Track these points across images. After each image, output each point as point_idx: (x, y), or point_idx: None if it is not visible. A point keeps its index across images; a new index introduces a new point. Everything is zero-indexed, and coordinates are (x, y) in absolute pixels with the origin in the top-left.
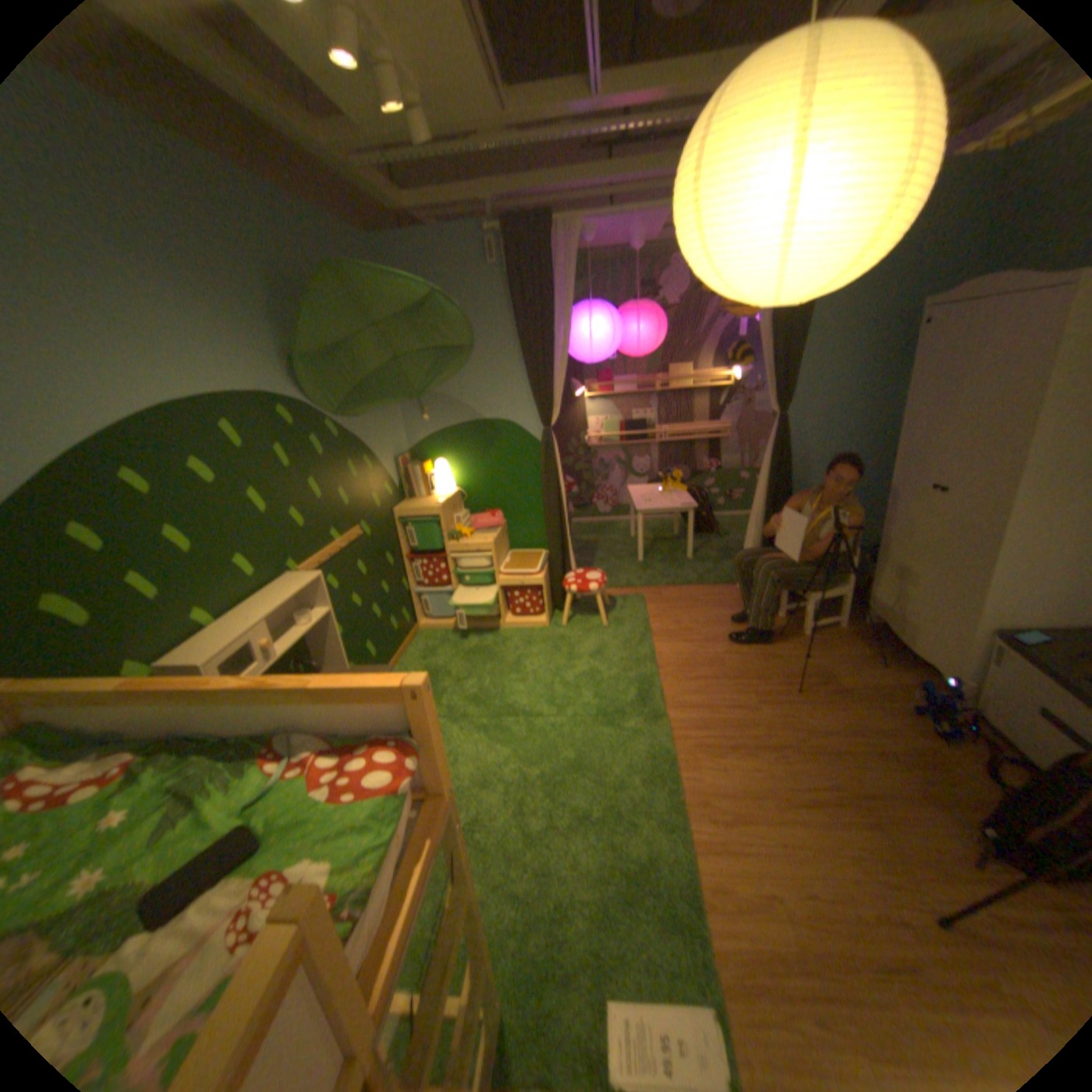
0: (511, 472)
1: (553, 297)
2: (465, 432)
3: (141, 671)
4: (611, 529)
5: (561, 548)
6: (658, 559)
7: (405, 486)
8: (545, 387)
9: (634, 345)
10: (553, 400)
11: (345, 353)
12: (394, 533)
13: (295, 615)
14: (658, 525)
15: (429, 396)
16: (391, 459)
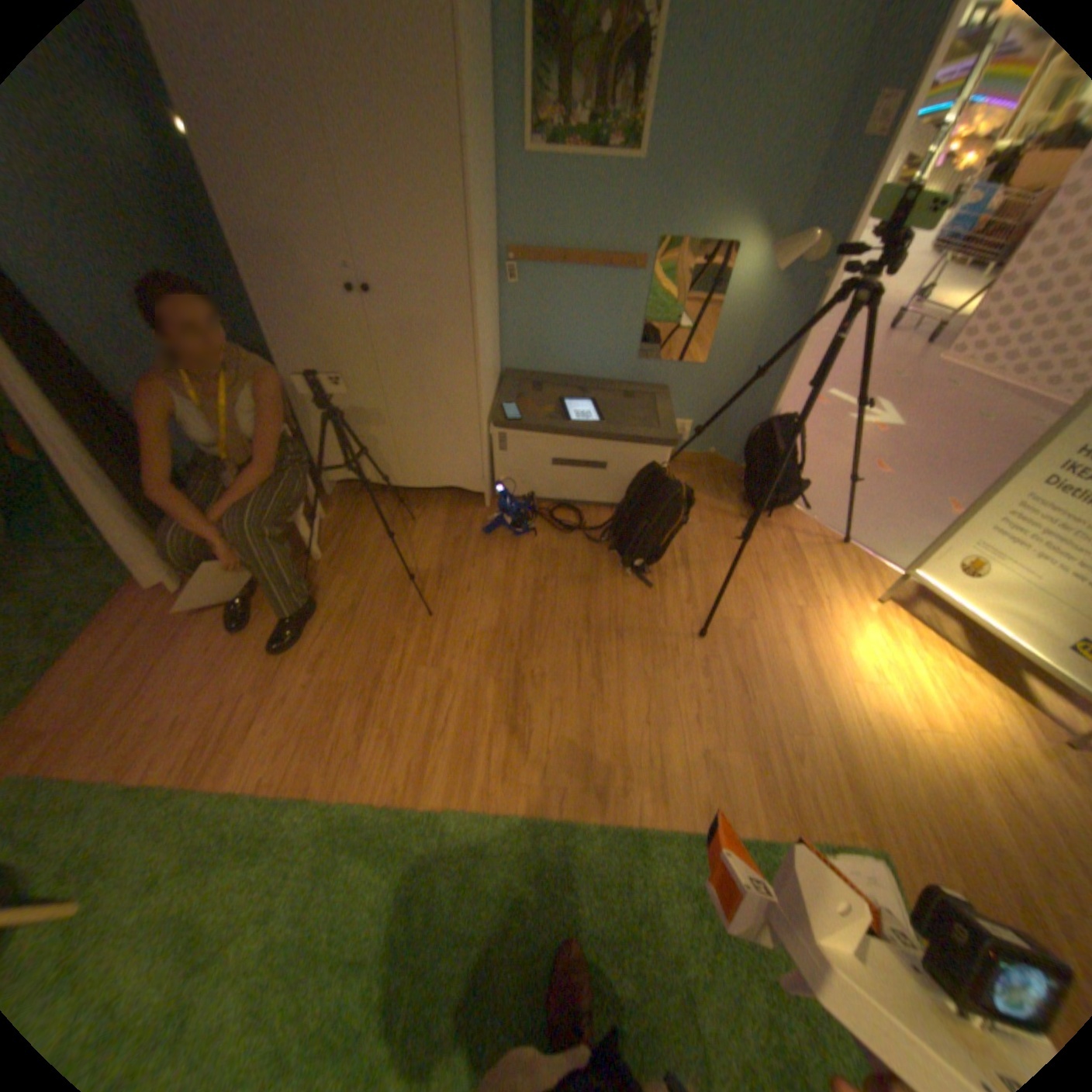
0: None
1: None
2: None
3: None
4: None
5: None
6: None
7: None
8: None
9: None
10: None
11: None
12: None
13: None
14: None
15: None
16: None
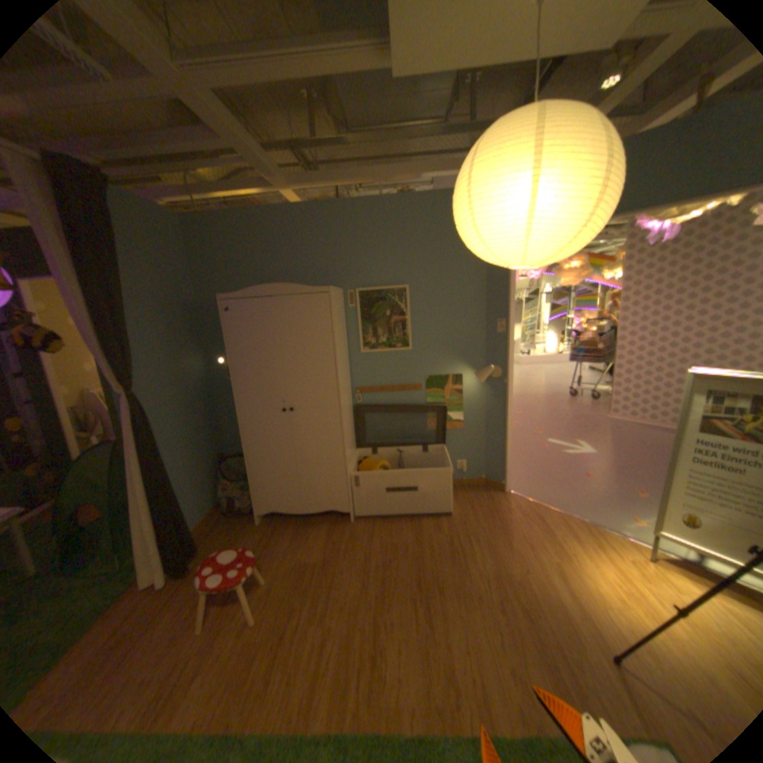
0: None
1: None
2: None
3: None
4: None
5: None
6: None
7: None
8: None
9: None
10: None
11: None
12: None
13: None
14: None
15: None
16: None
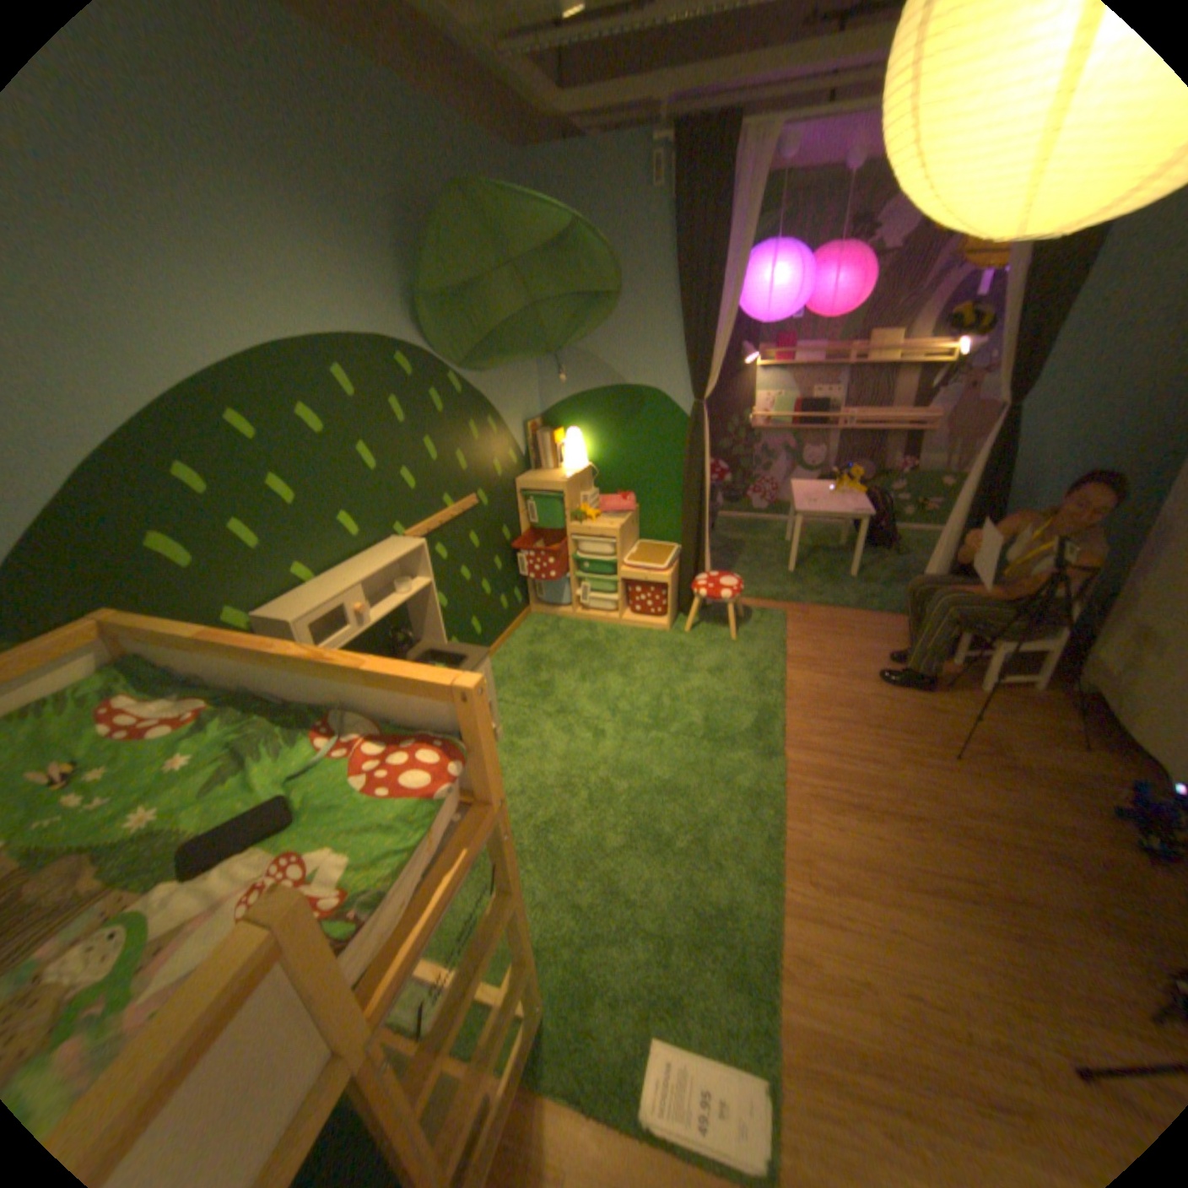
0: (650, 450)
1: (729, 232)
2: (604, 397)
3: (238, 617)
4: (763, 528)
5: (695, 544)
6: (812, 571)
7: (531, 455)
8: (702, 349)
9: (827, 300)
10: (711, 366)
11: (475, 294)
12: (513, 506)
13: (396, 580)
14: (822, 531)
15: (568, 352)
16: (518, 422)
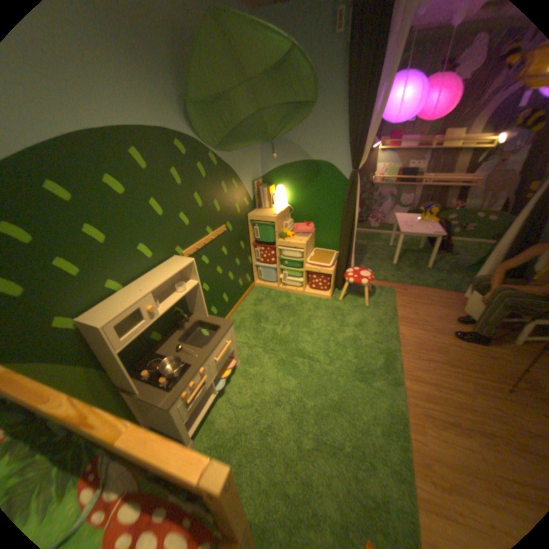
0: (323, 198)
1: (383, 63)
2: (298, 167)
3: (68, 321)
4: (376, 238)
5: (347, 252)
6: (407, 265)
7: (256, 200)
8: (360, 139)
9: (431, 110)
10: (364, 149)
11: (225, 102)
12: (246, 229)
13: (178, 281)
14: (408, 240)
15: (279, 140)
16: (250, 181)
